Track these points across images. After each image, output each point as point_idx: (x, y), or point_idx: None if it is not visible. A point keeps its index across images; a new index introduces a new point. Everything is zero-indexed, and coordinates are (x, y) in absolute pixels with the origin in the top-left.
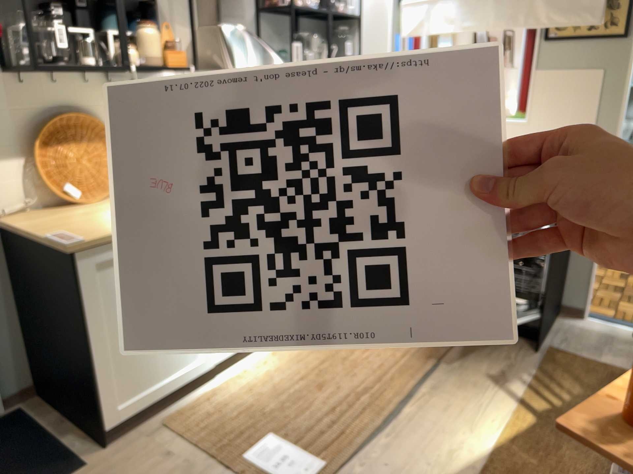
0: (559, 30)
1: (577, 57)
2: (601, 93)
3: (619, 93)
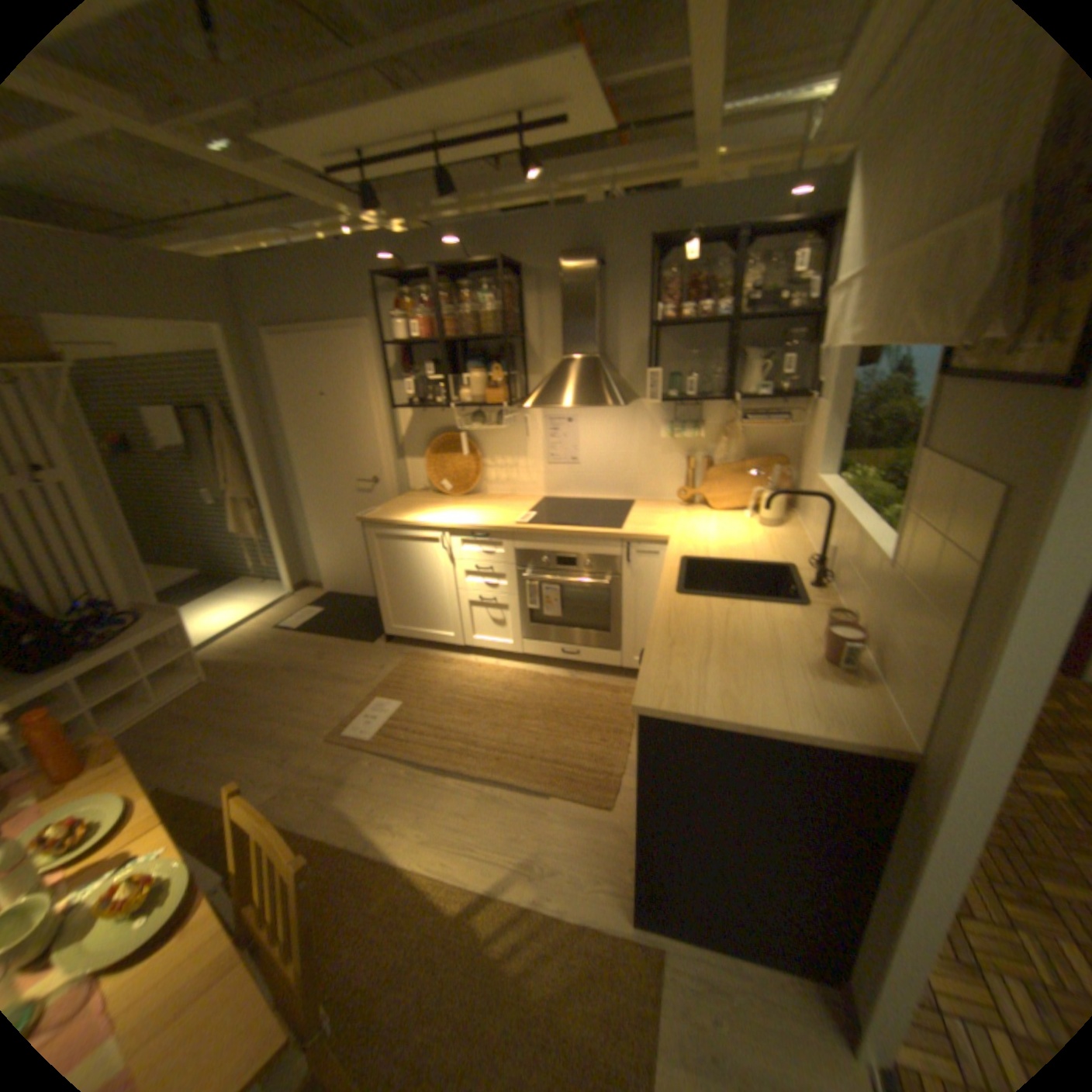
0: (968, 354)
1: (979, 437)
2: (988, 562)
3: (1015, 583)
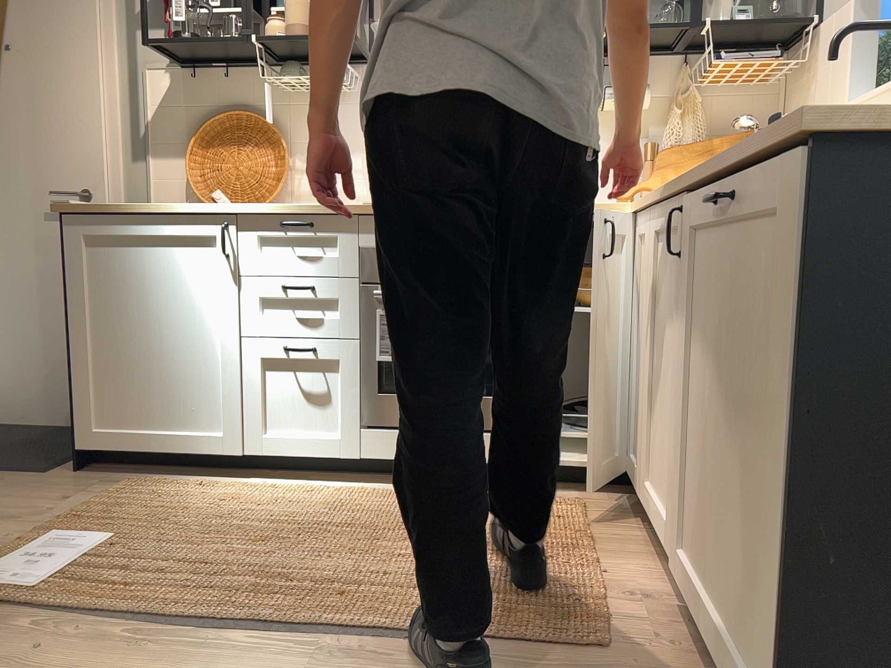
0: None
1: None
2: None
3: None
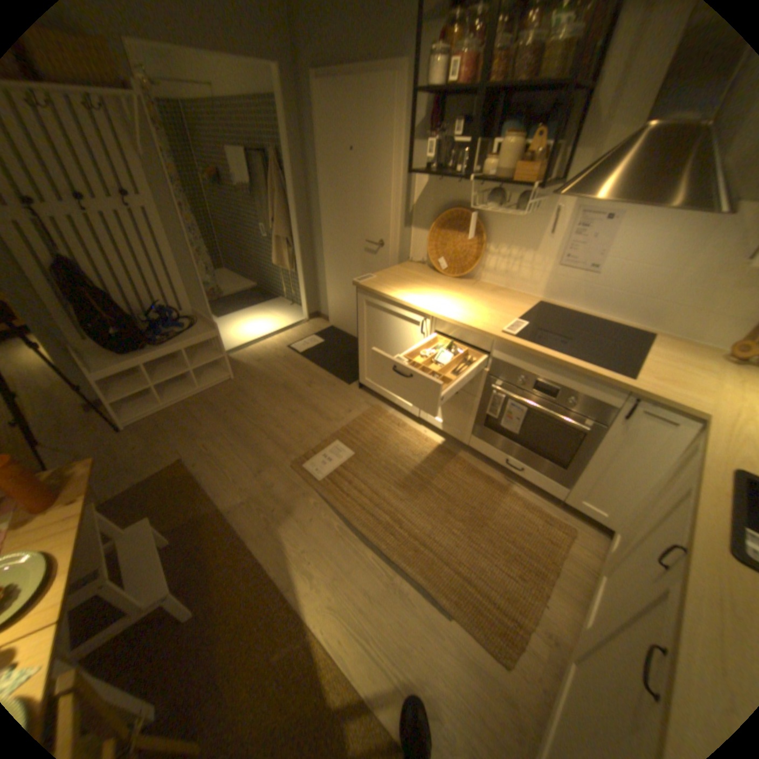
0: None
1: None
2: None
3: None
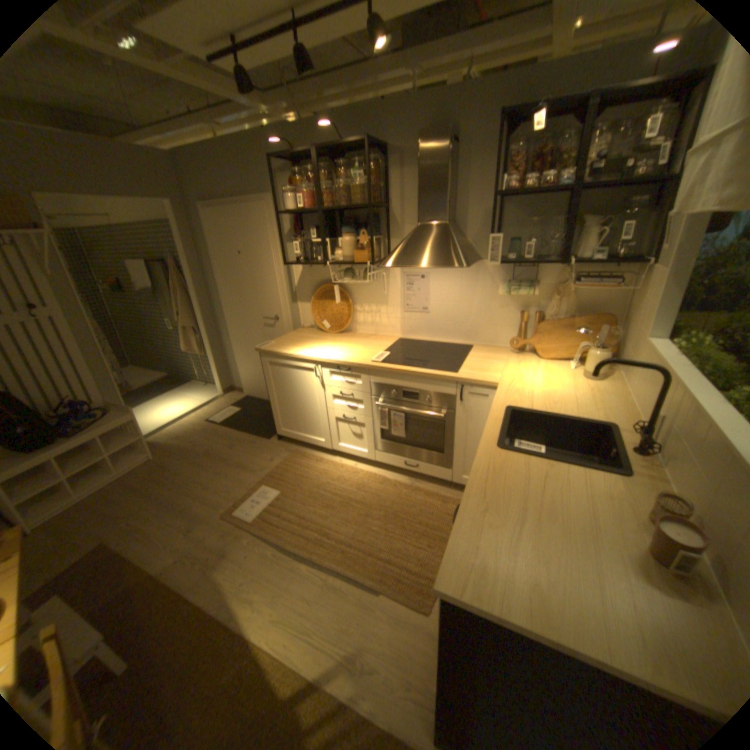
0: None
1: None
2: None
3: None
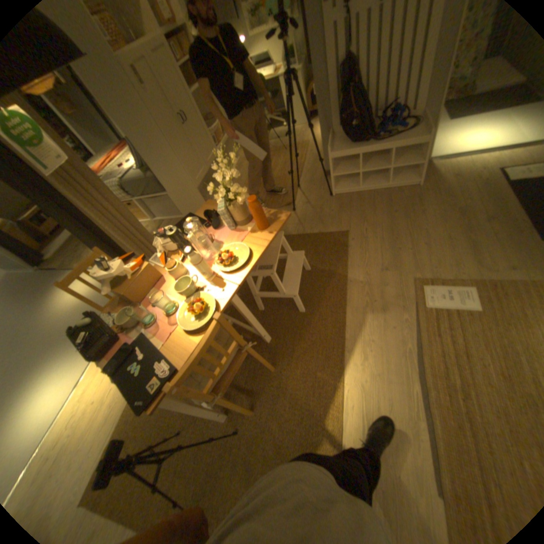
0: None
1: None
2: None
3: None
